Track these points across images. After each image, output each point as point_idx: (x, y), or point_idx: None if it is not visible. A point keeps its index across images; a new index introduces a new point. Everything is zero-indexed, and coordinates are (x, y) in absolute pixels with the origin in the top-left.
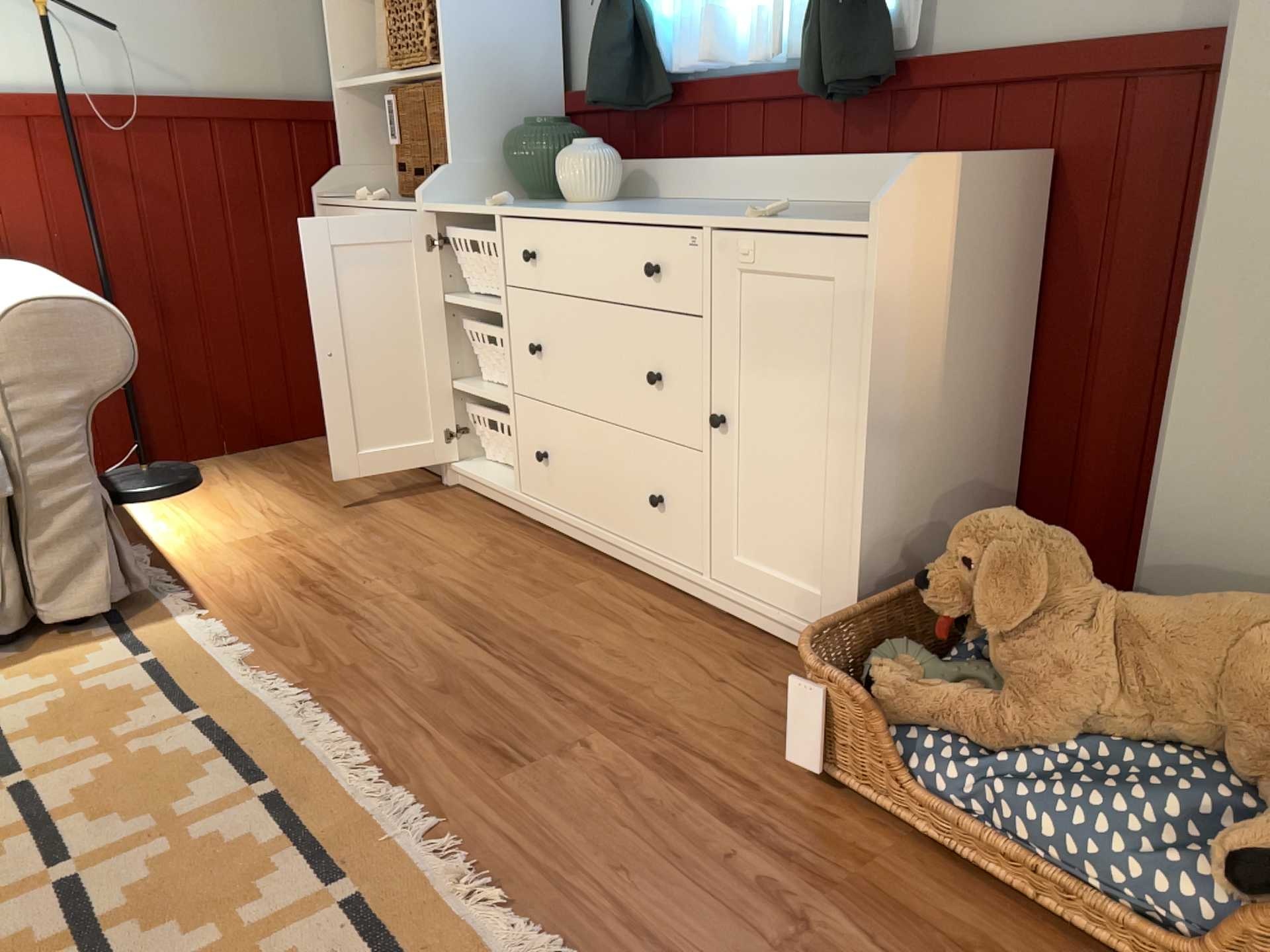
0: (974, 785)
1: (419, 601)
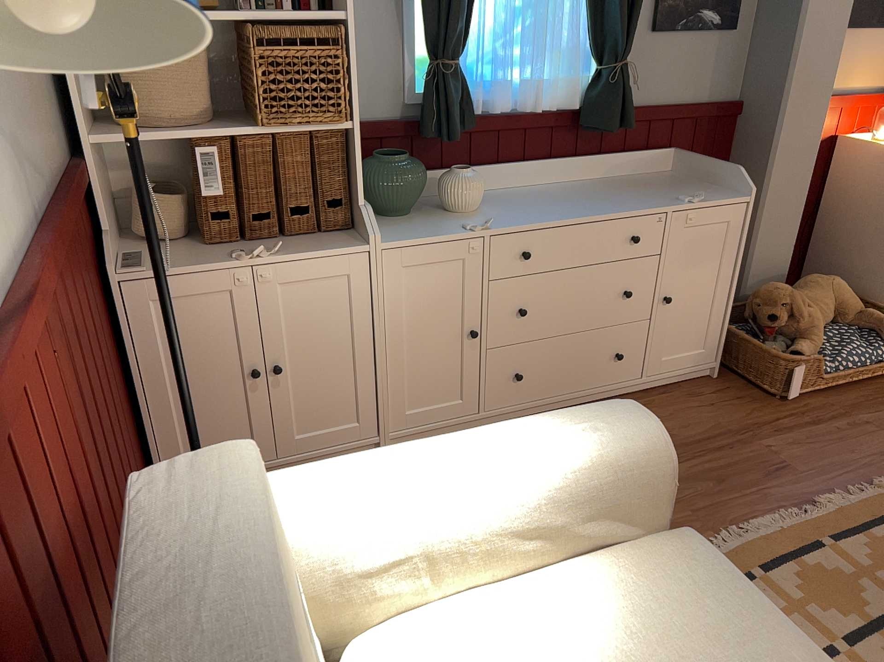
0: (831, 364)
1: None
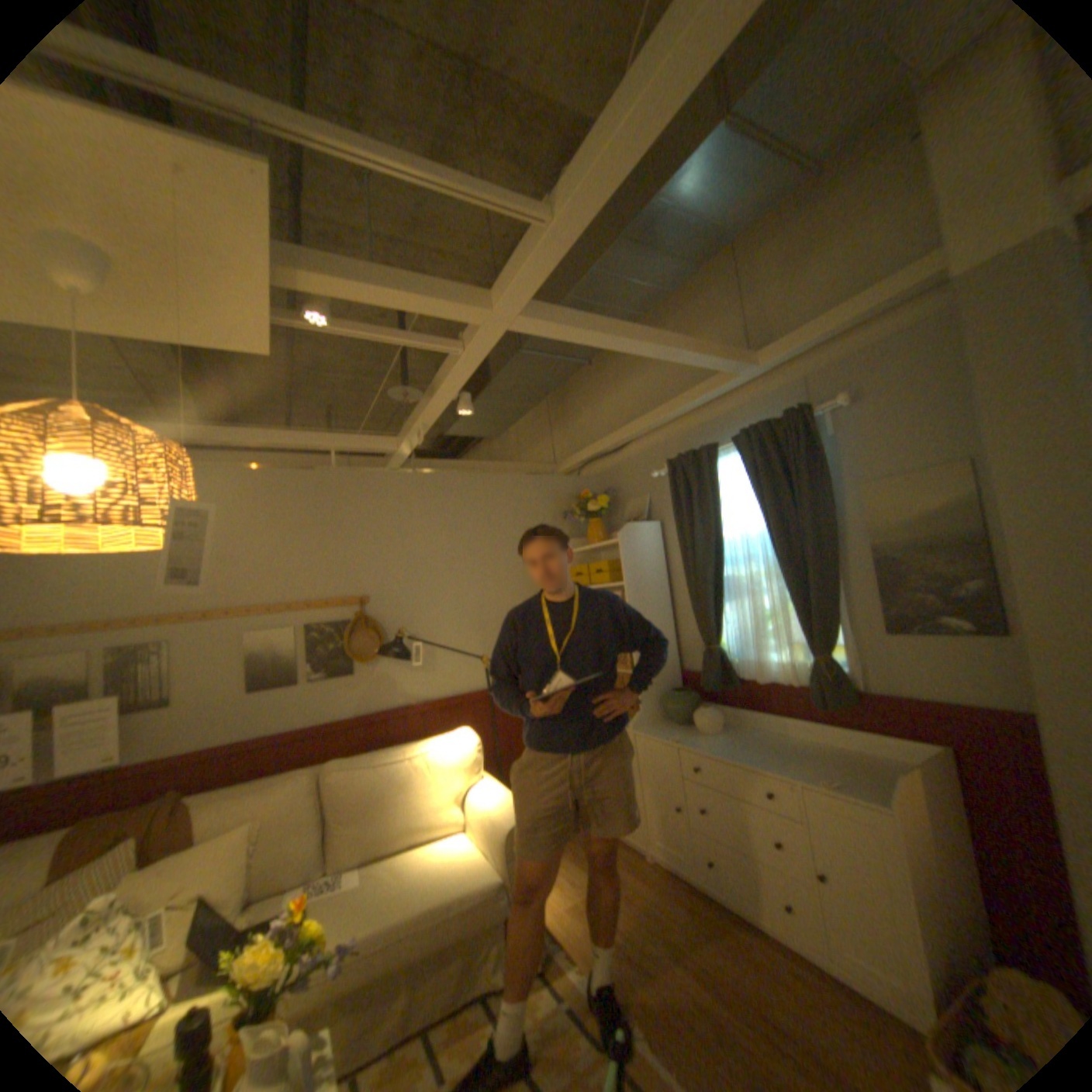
0: None
1: (676, 965)
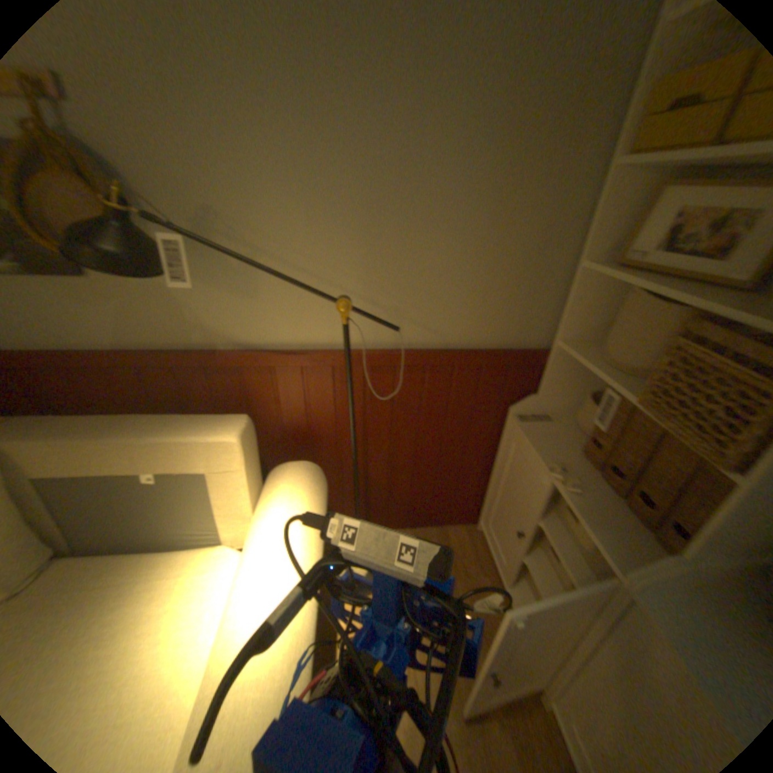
0: None
1: None
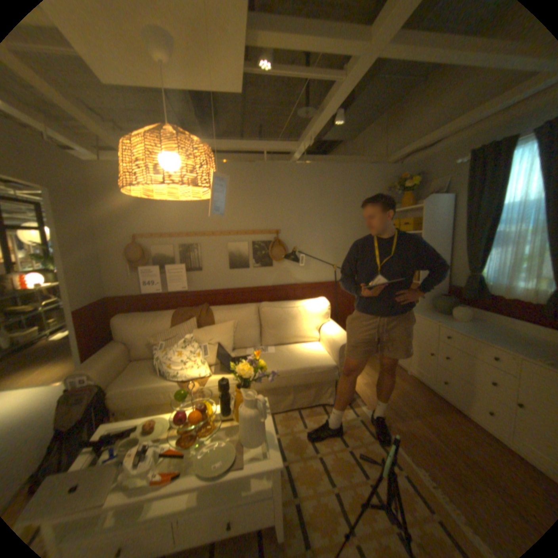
0: None
1: (418, 419)
